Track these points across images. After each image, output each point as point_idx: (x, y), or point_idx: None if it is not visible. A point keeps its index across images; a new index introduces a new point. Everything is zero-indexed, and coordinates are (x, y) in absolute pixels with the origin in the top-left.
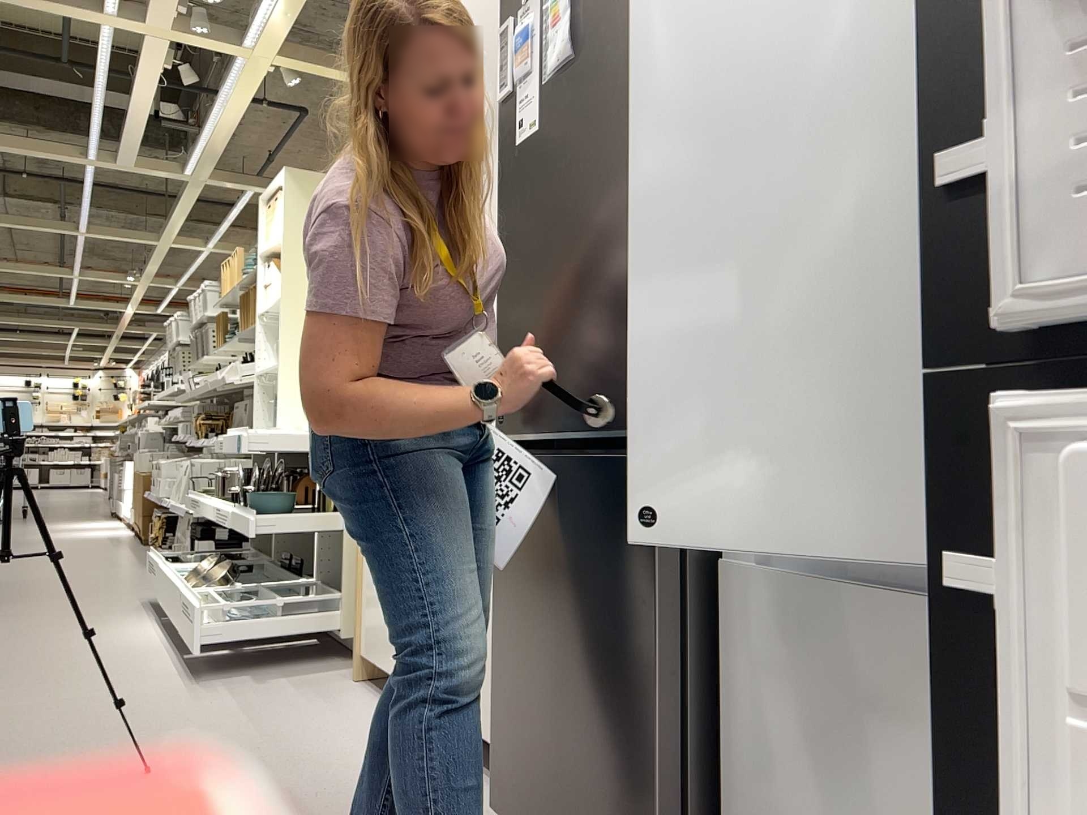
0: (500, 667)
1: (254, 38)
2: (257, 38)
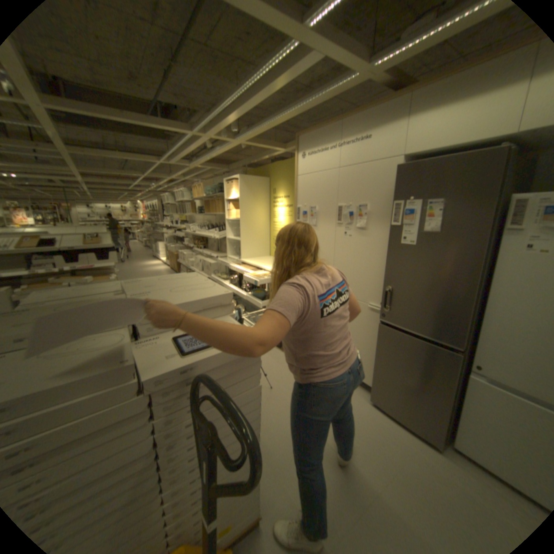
0: (376, 372)
1: (240, 137)
2: (241, 136)
